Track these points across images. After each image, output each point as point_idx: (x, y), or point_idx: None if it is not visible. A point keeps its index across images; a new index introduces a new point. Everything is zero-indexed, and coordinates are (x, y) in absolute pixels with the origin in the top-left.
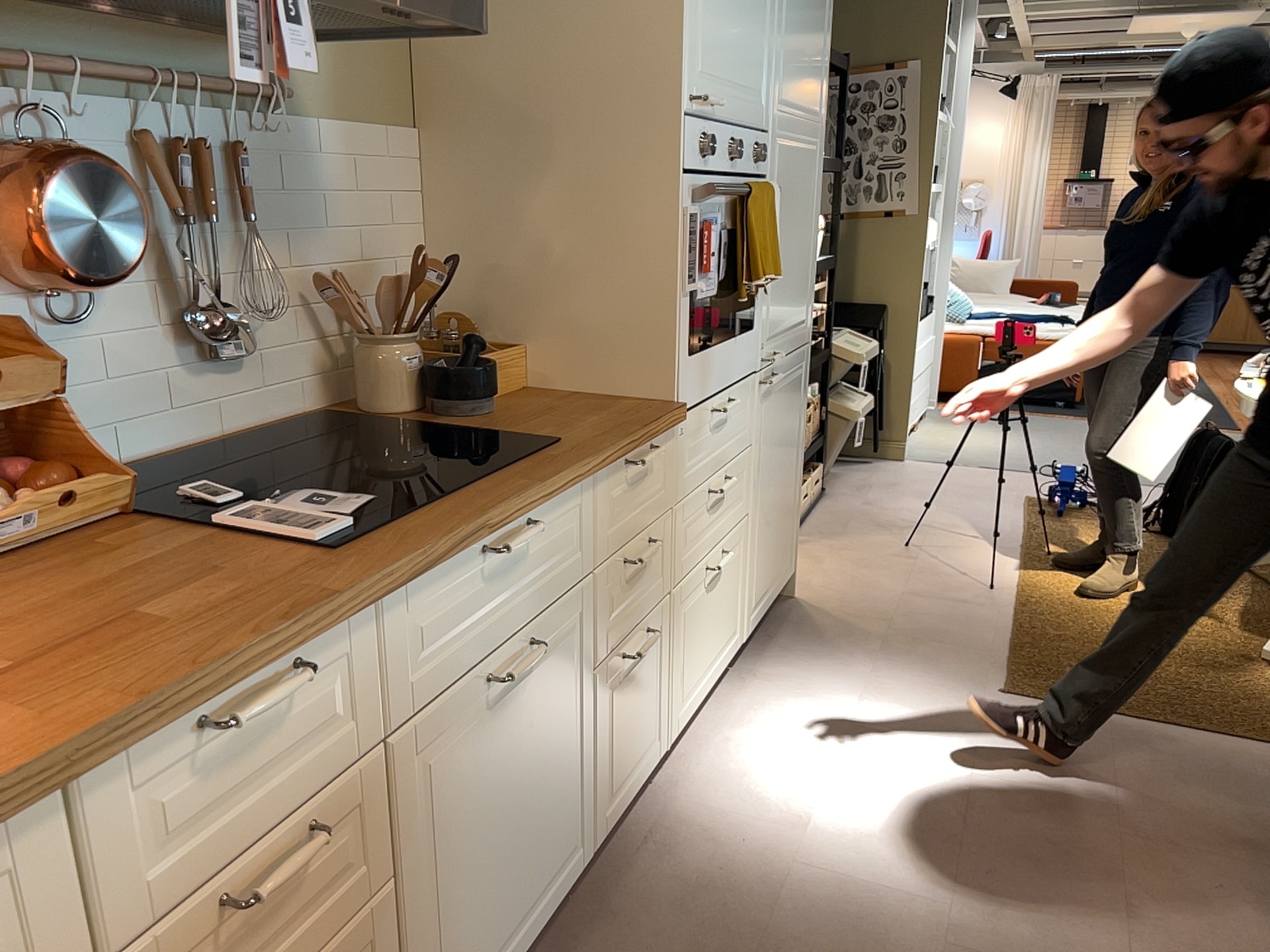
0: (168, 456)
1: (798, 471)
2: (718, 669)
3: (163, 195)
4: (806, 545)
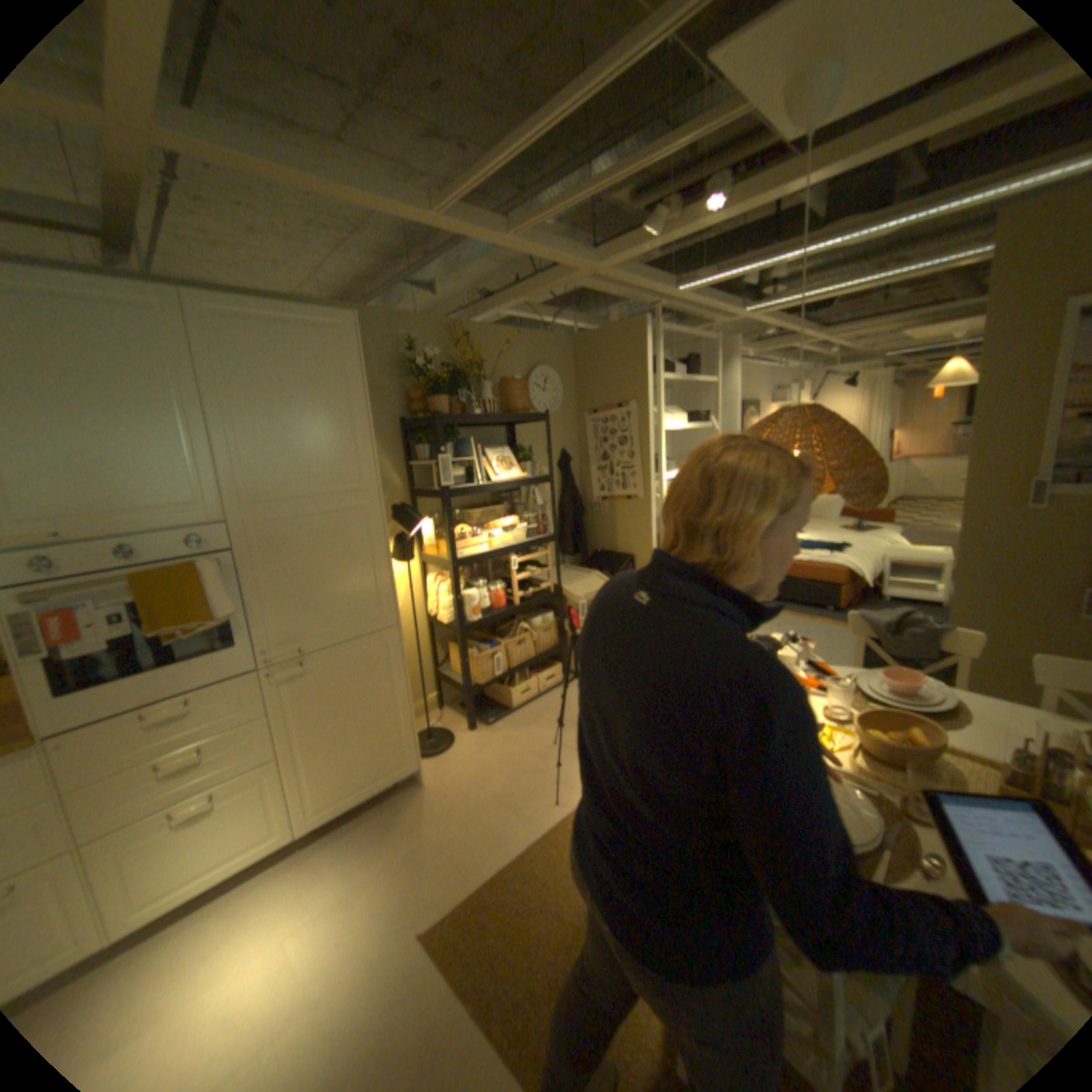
0: None
1: (396, 710)
2: (225, 872)
3: None
4: (491, 735)
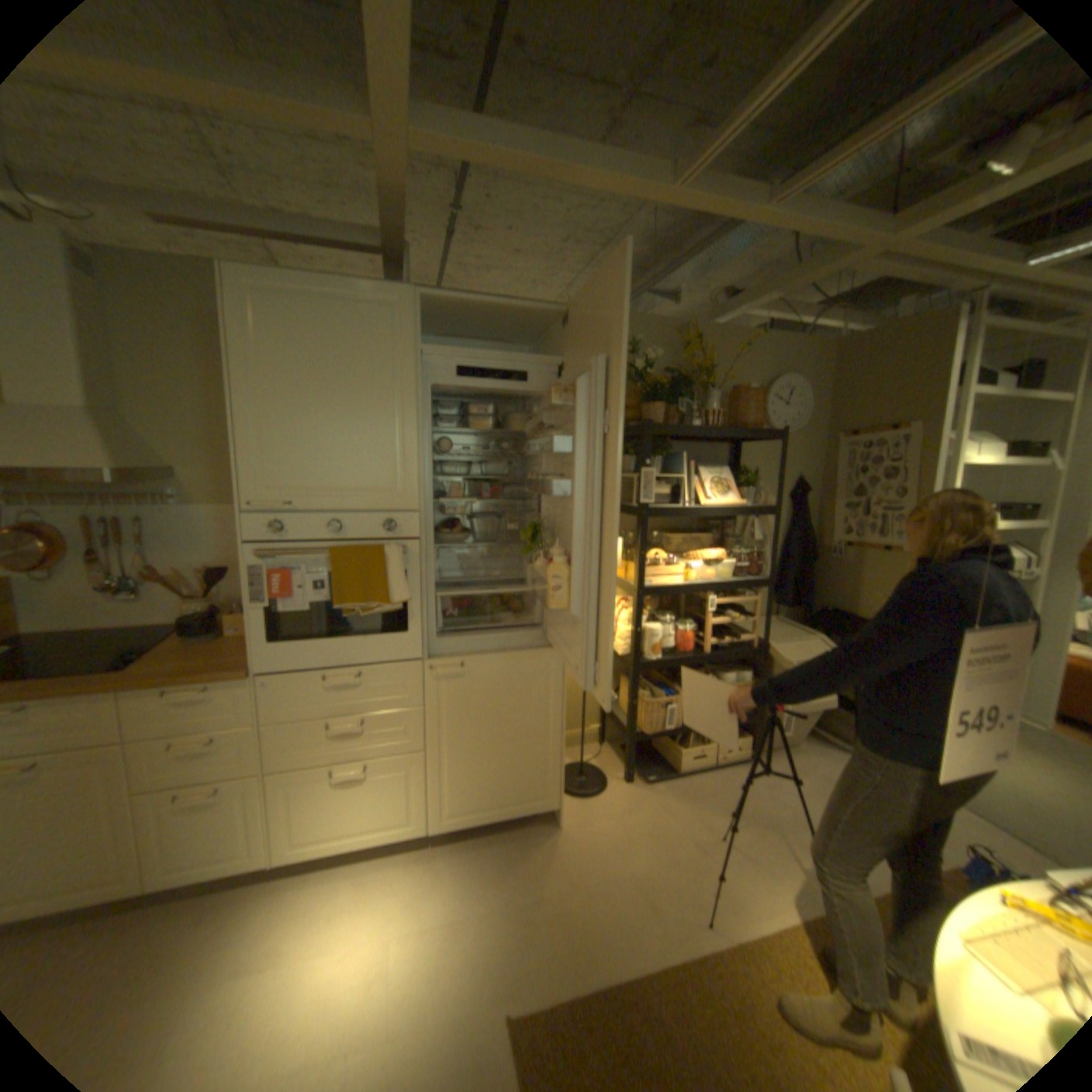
0: (91, 632)
1: (547, 737)
2: (366, 843)
3: (83, 539)
4: (650, 797)
